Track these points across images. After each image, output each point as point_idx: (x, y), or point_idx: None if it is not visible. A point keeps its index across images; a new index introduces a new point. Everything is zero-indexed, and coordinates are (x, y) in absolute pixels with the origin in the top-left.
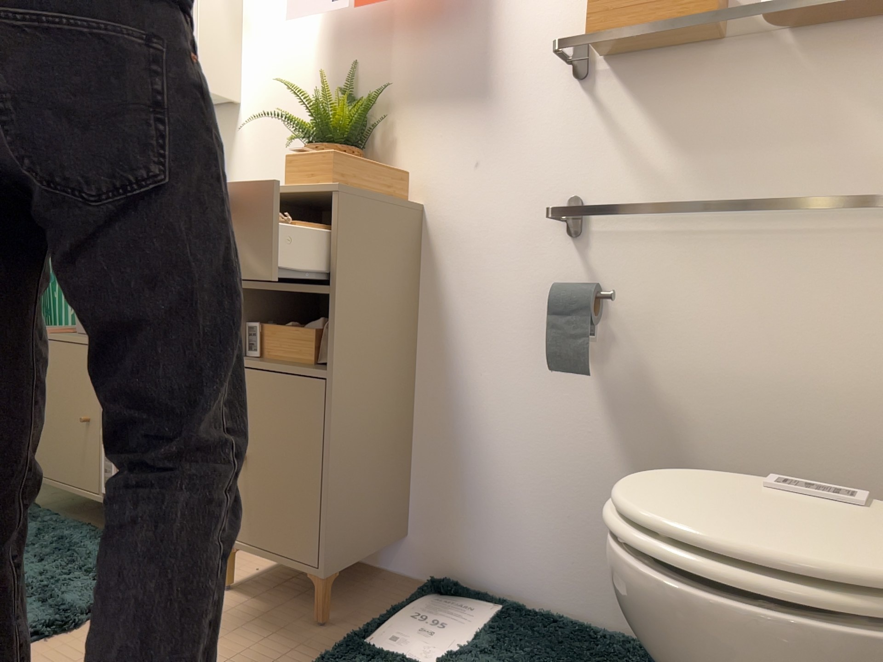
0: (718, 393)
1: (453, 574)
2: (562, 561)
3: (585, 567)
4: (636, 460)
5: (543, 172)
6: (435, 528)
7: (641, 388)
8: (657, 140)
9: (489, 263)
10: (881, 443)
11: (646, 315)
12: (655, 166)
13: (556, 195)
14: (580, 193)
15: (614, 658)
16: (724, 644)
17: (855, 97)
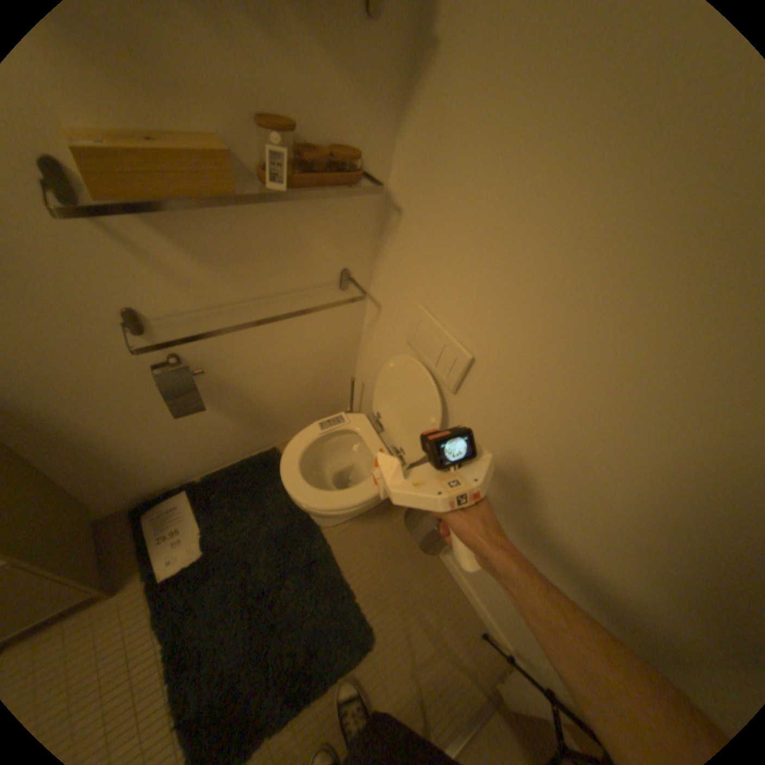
0: (262, 373)
1: (136, 497)
2: (202, 458)
3: (215, 452)
4: (228, 411)
5: (73, 293)
6: (110, 494)
7: (221, 386)
8: (186, 258)
9: (54, 370)
10: (325, 363)
11: (213, 357)
12: (191, 276)
13: (102, 308)
14: (129, 303)
15: (254, 477)
16: (355, 512)
17: (310, 225)
